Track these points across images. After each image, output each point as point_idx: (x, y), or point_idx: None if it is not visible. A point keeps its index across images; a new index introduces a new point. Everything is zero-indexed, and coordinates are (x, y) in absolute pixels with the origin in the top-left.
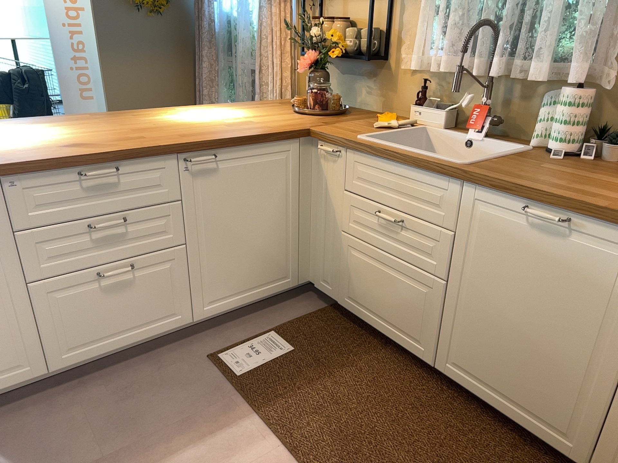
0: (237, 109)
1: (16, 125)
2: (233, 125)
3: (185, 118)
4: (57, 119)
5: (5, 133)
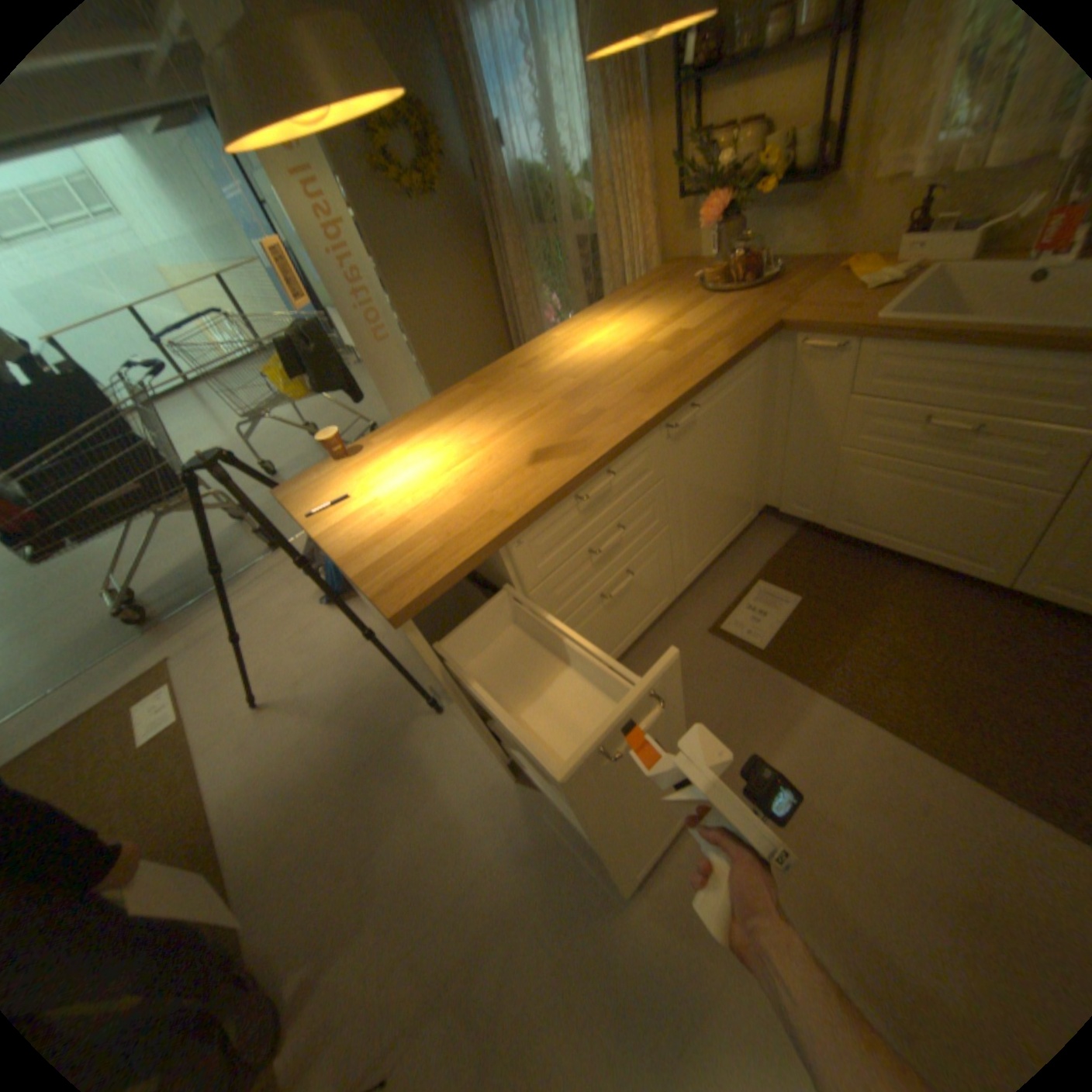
0: (626, 310)
1: (410, 435)
2: (672, 346)
3: (590, 352)
4: (439, 405)
5: (419, 457)
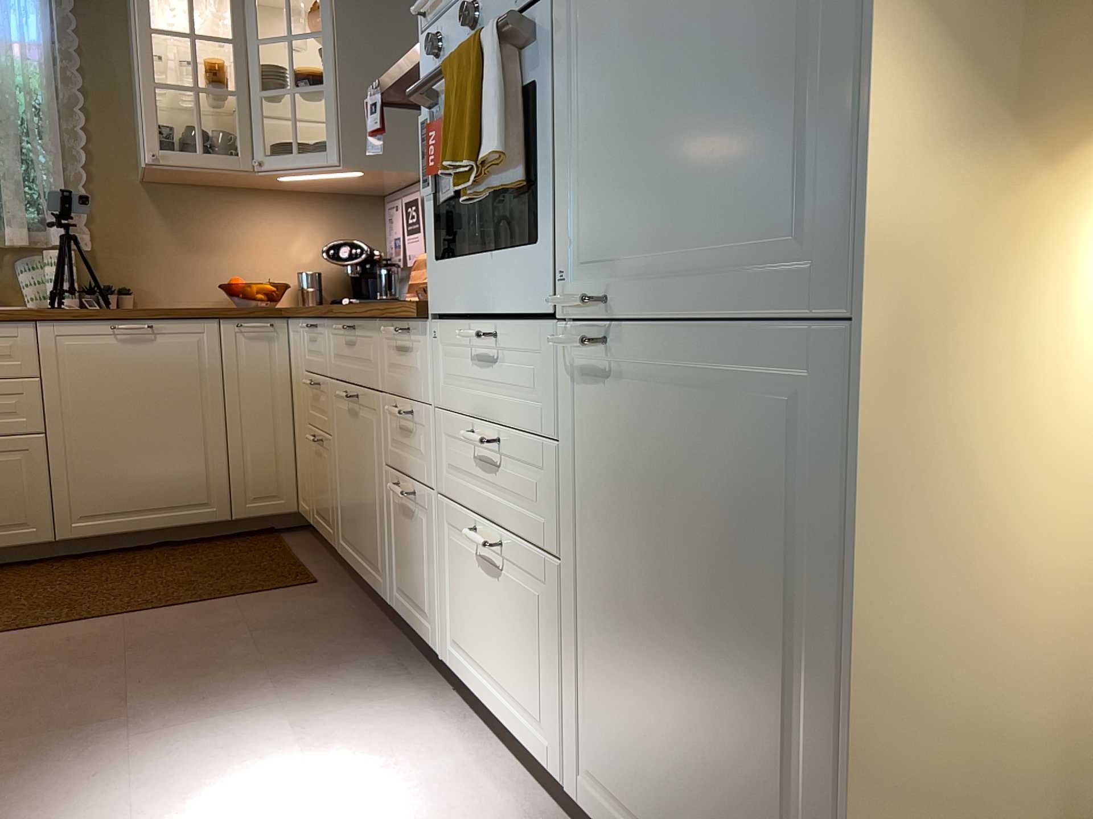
0: None
1: None
2: None
3: None
4: None
5: None
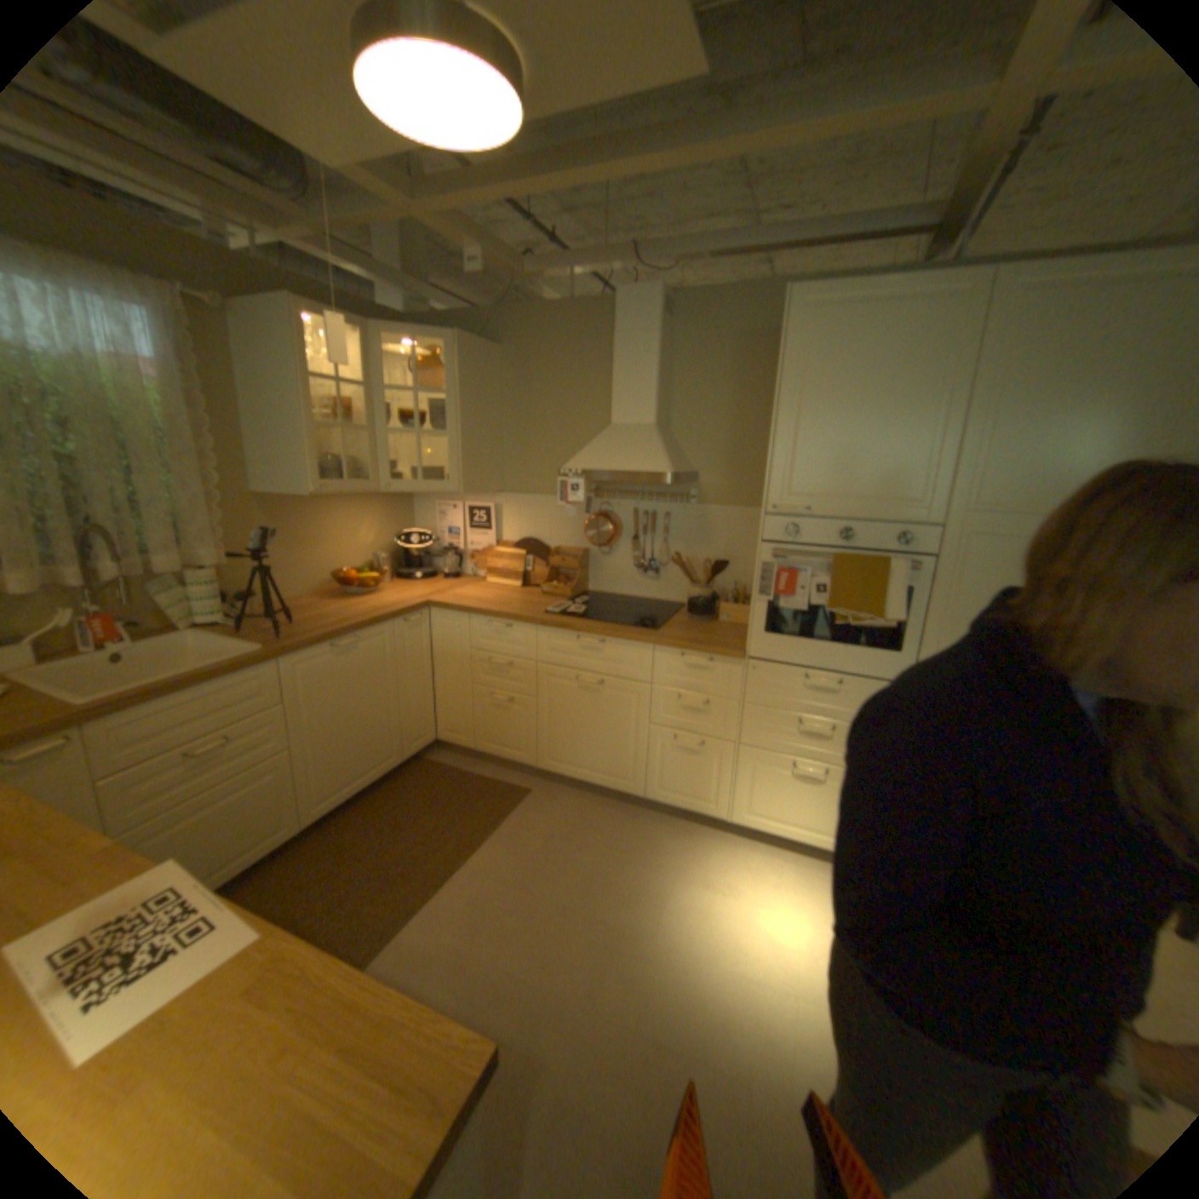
0: None
1: None
2: None
3: None
4: None
5: None
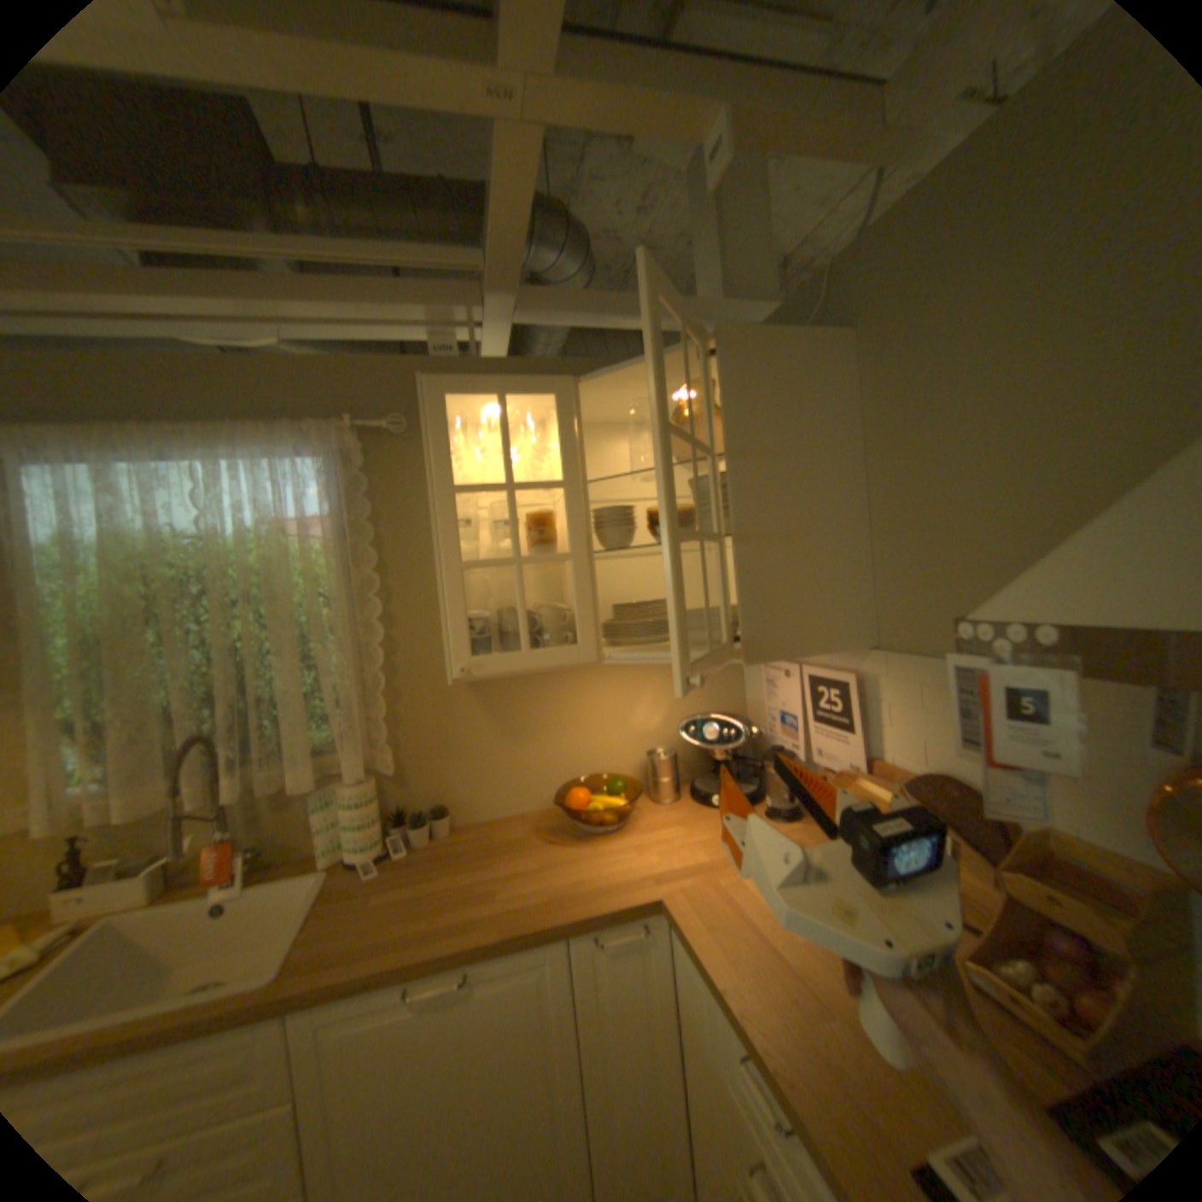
0: None
1: None
2: None
3: None
4: None
5: None
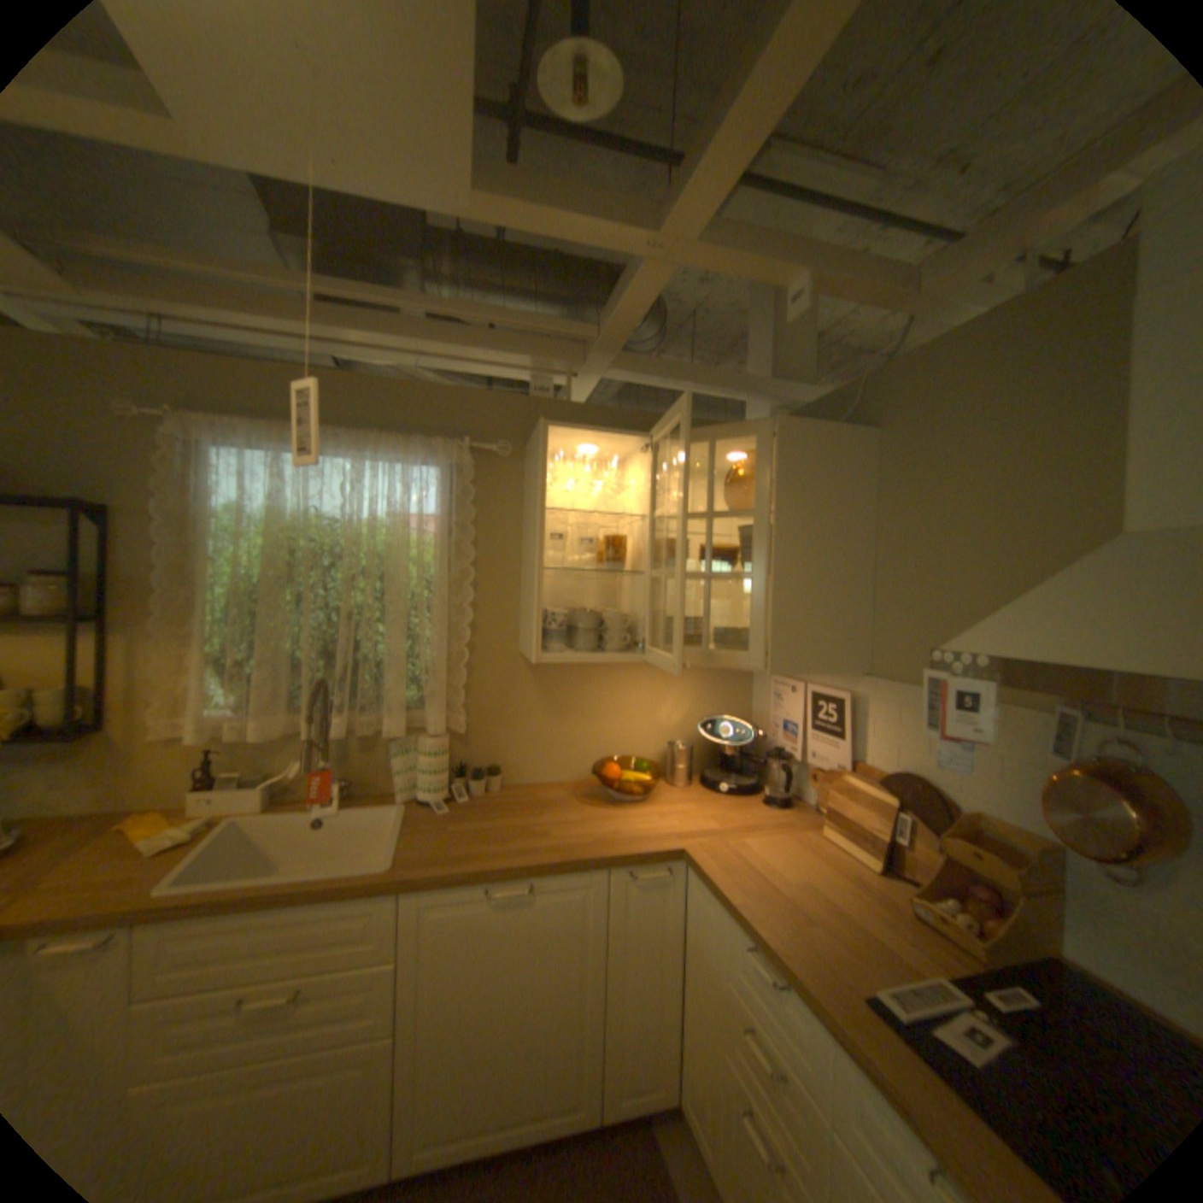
0: None
1: None
2: None
3: None
4: None
5: None
